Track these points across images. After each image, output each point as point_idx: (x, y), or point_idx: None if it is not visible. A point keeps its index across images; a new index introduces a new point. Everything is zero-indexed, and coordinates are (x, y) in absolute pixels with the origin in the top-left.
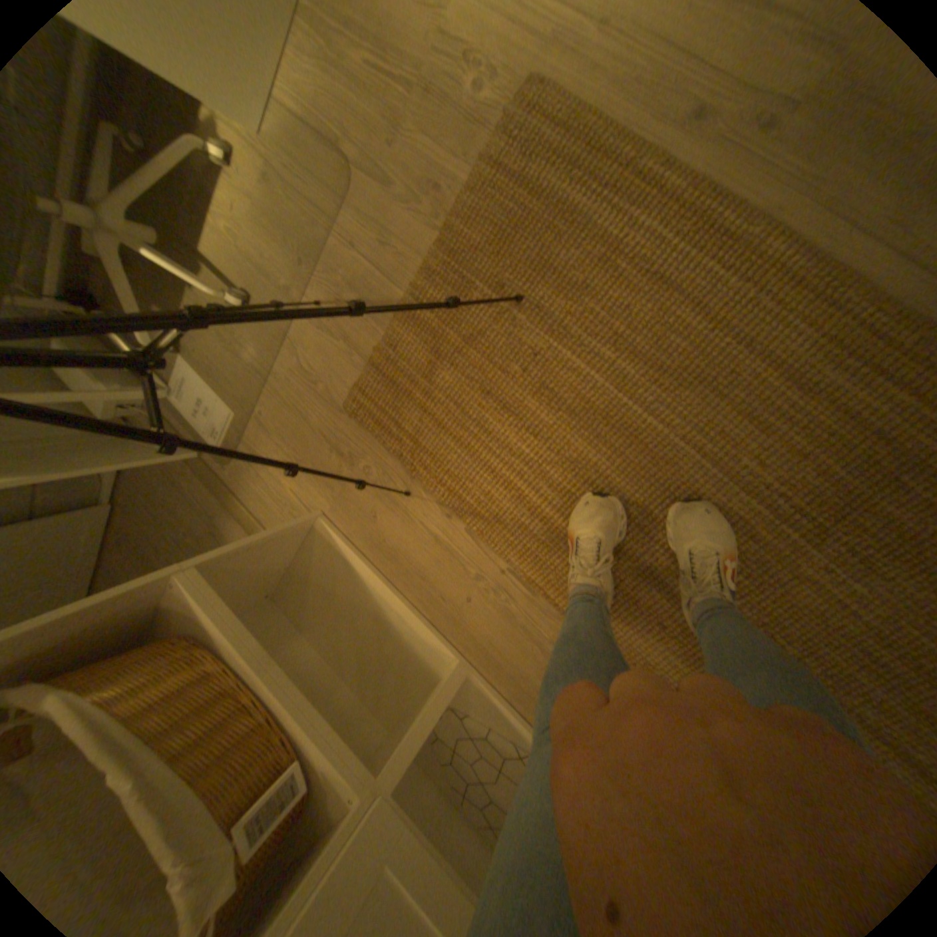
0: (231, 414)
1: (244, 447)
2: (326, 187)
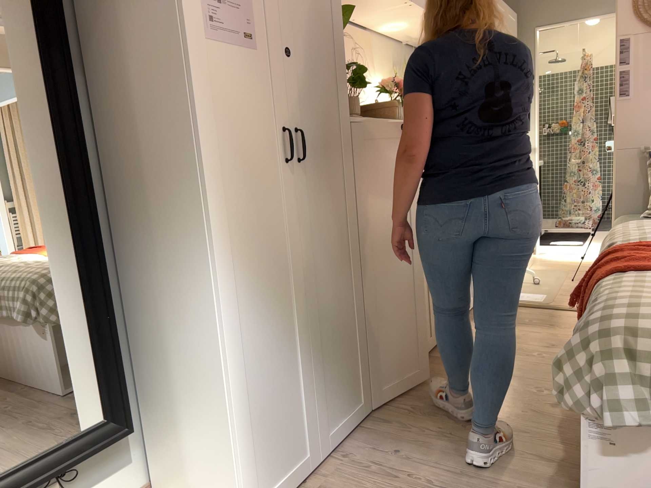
0: (543, 296)
1: (556, 299)
2: (559, 272)
